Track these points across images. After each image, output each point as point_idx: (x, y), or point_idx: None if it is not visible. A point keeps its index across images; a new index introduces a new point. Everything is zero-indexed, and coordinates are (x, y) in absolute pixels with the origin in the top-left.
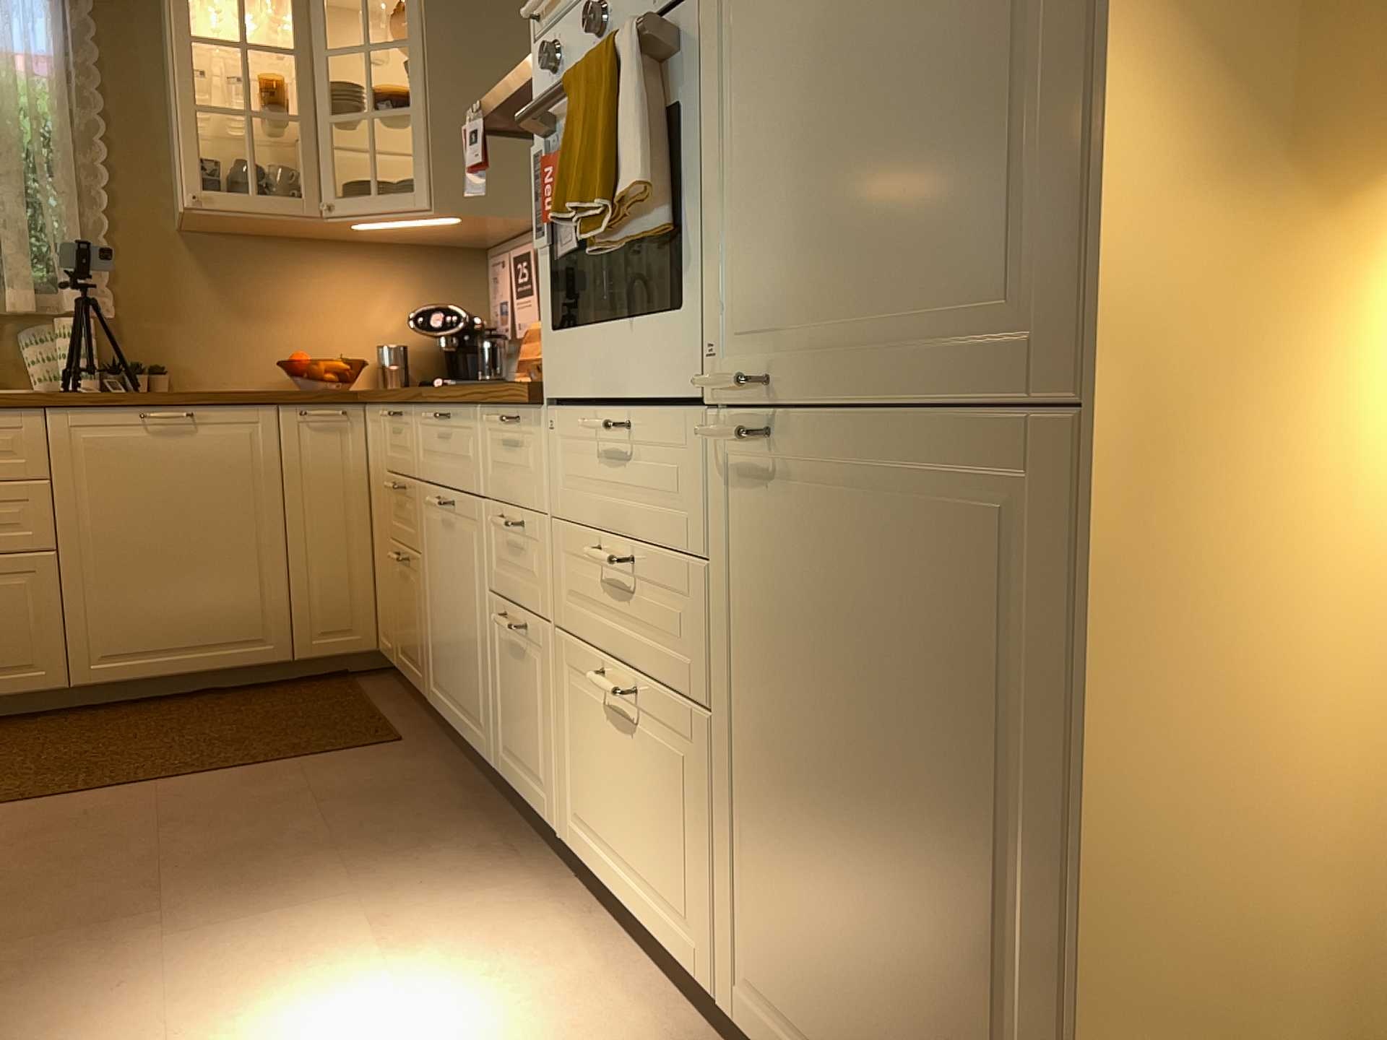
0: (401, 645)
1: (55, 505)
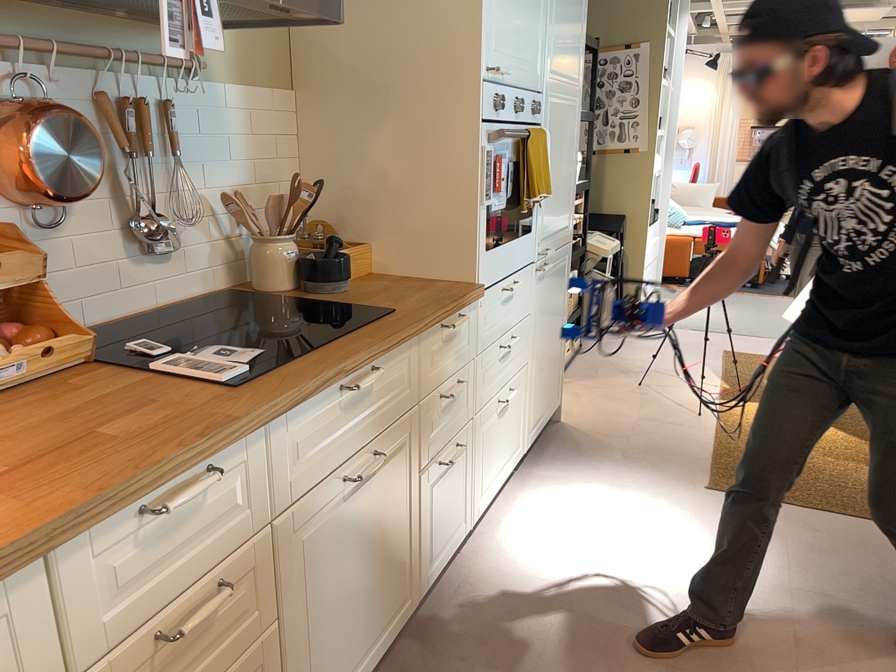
0: None
1: None
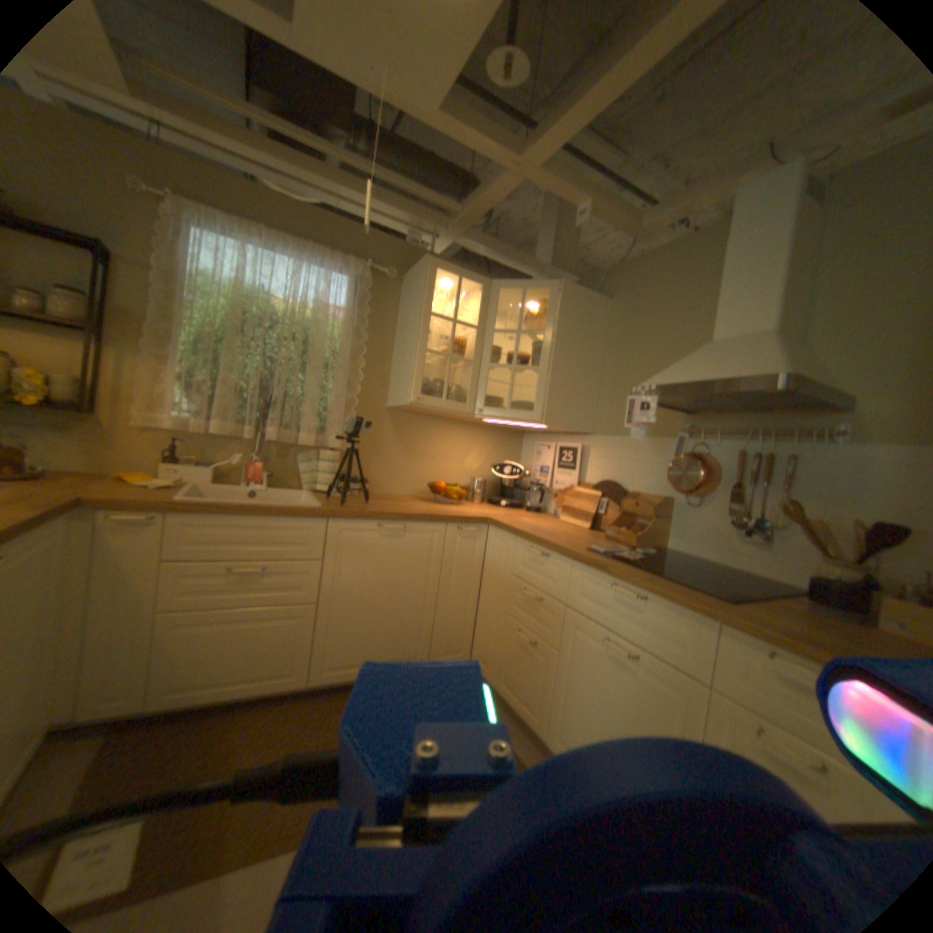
0: (508, 683)
1: (321, 575)
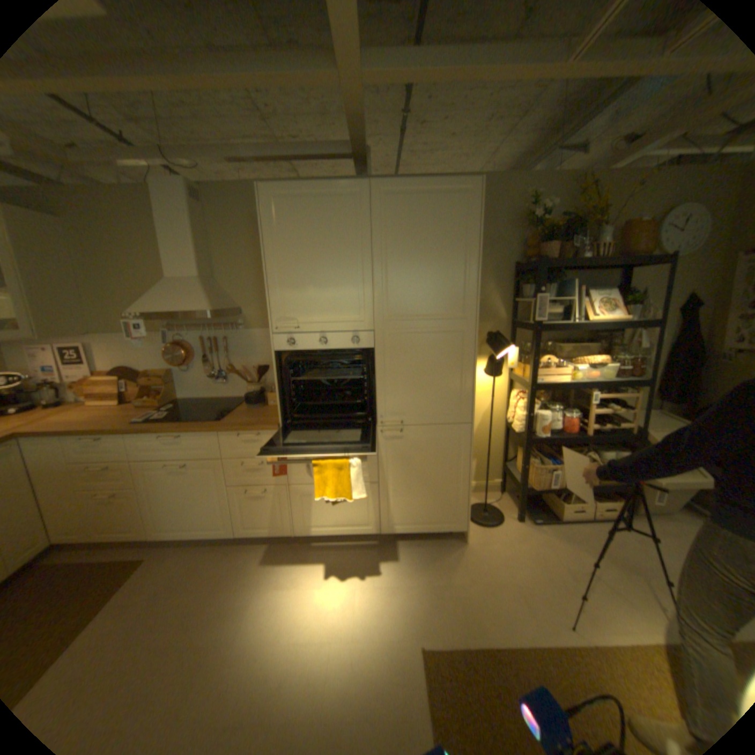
0: (99, 532)
1: None
